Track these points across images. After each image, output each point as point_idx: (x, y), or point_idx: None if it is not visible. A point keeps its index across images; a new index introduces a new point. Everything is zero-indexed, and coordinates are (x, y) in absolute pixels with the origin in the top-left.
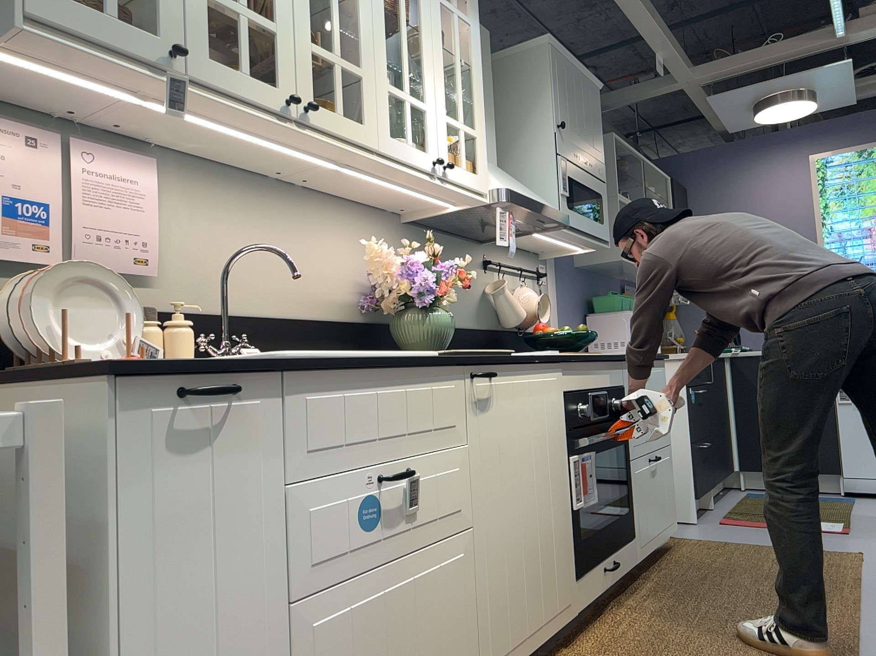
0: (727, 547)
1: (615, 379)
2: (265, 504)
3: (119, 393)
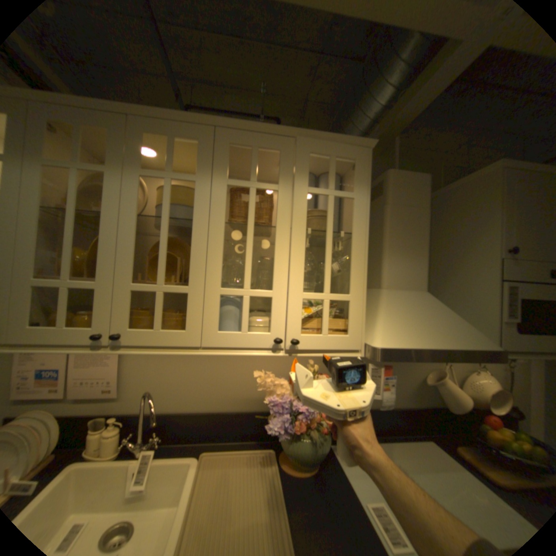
0: None
1: None
2: None
3: None
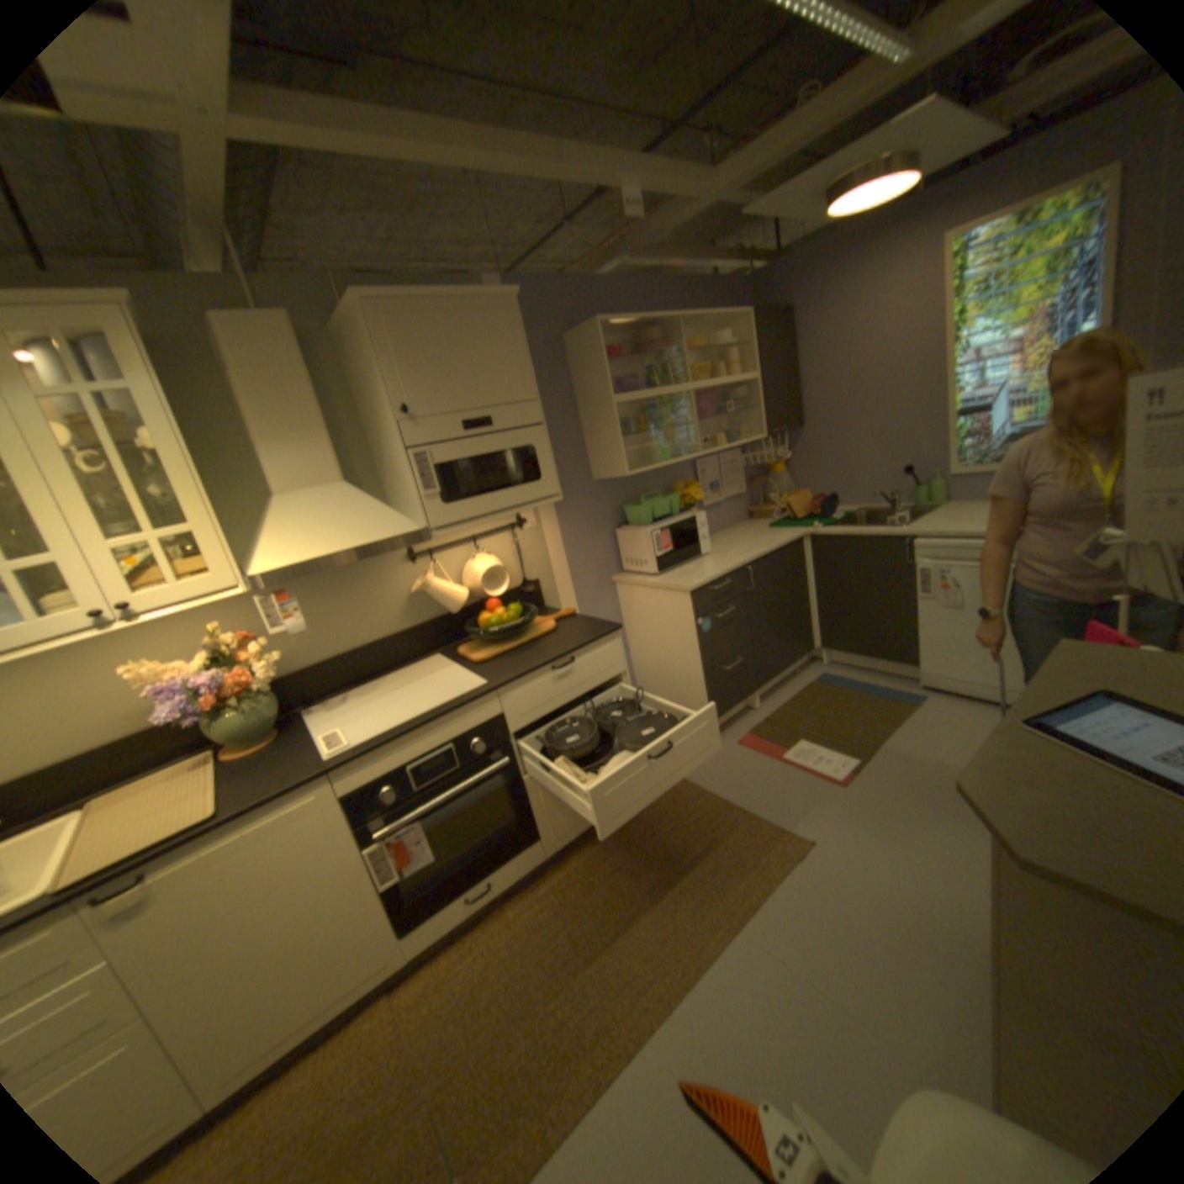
0: (693, 806)
1: (476, 719)
2: None
3: None
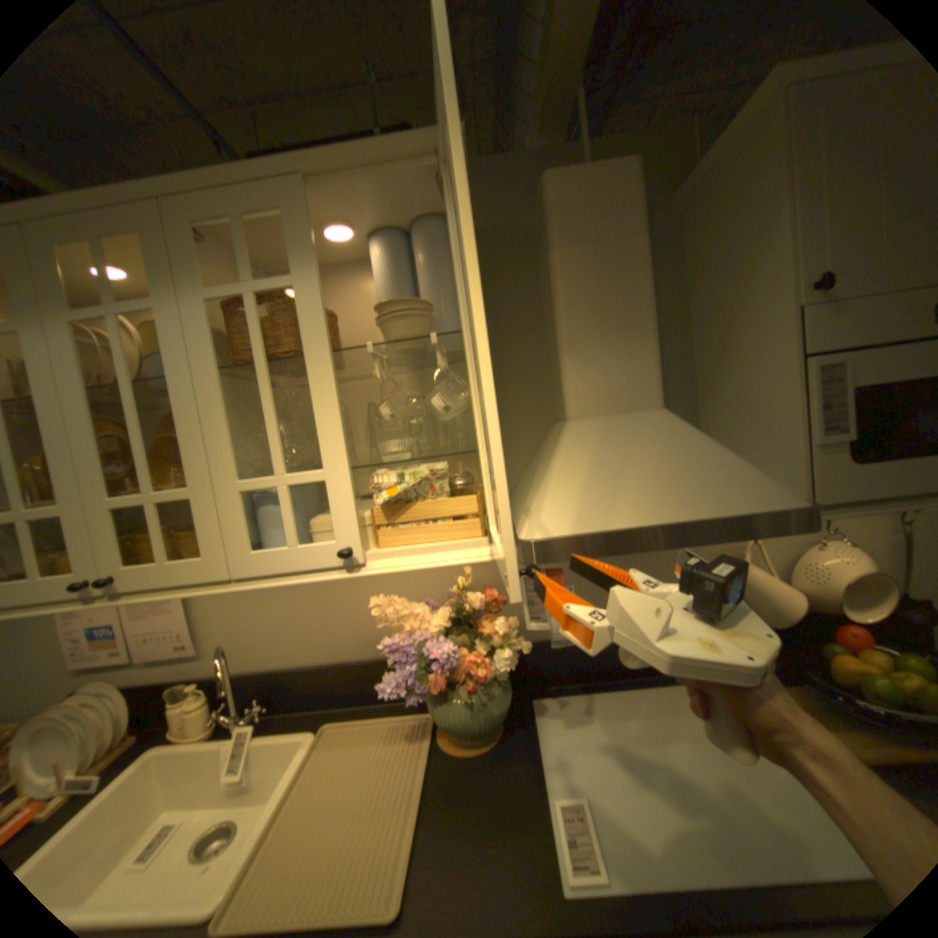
0: None
1: None
2: None
3: None
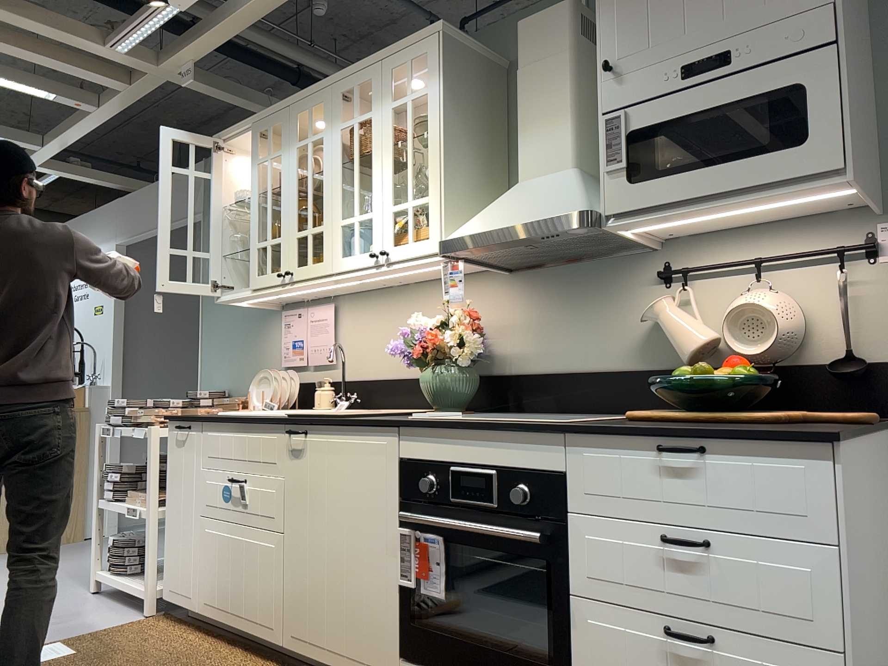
0: None
1: (532, 458)
2: (196, 472)
3: (170, 425)
